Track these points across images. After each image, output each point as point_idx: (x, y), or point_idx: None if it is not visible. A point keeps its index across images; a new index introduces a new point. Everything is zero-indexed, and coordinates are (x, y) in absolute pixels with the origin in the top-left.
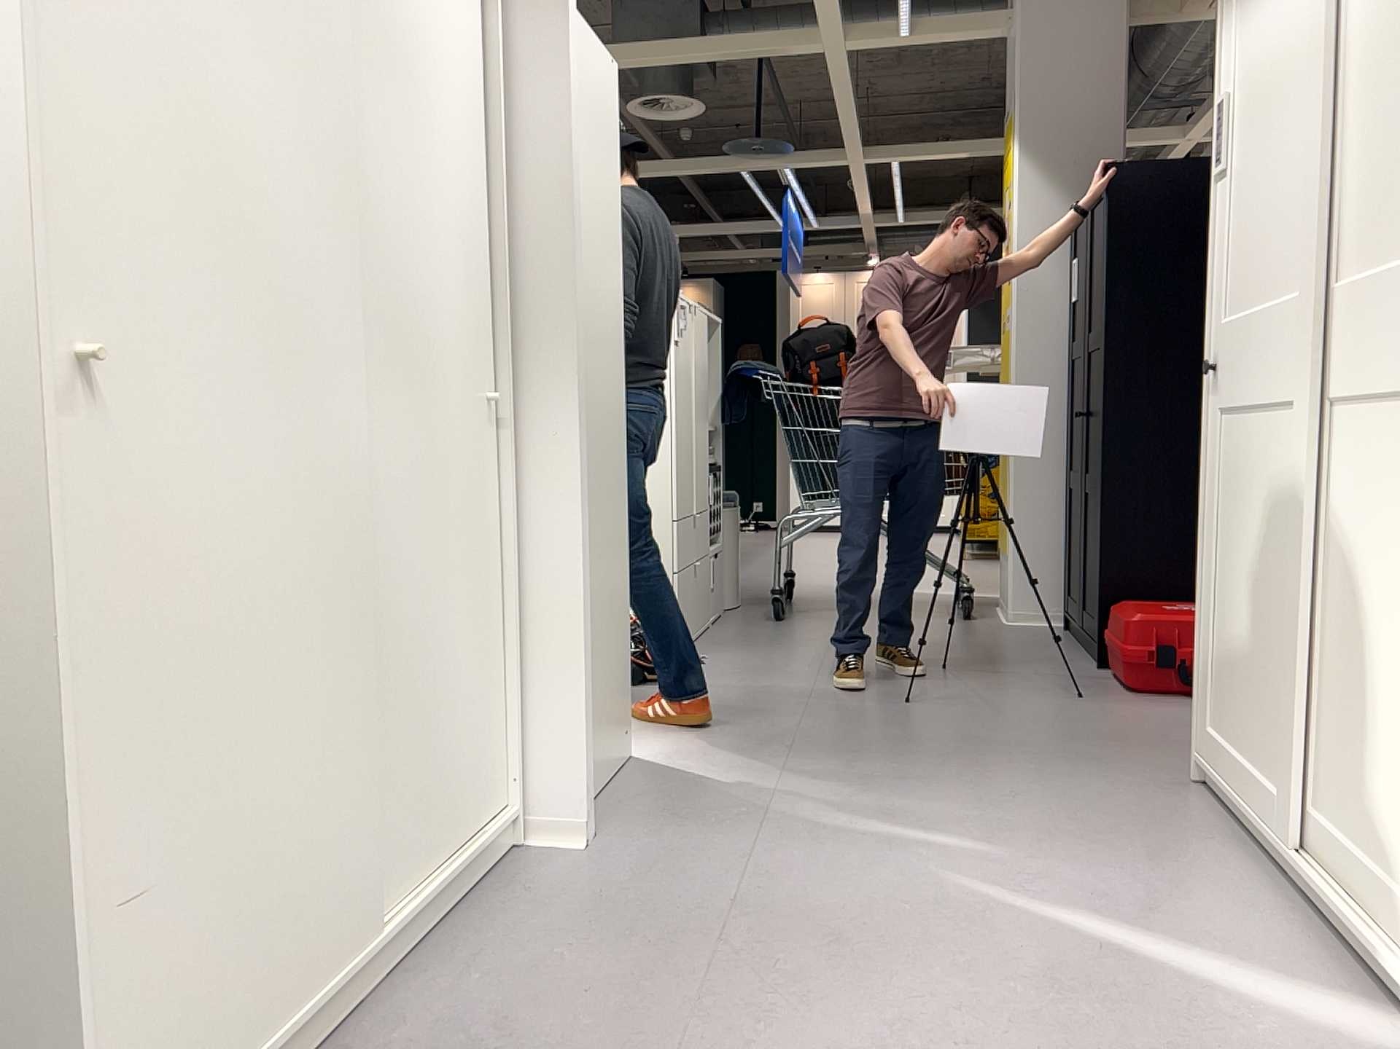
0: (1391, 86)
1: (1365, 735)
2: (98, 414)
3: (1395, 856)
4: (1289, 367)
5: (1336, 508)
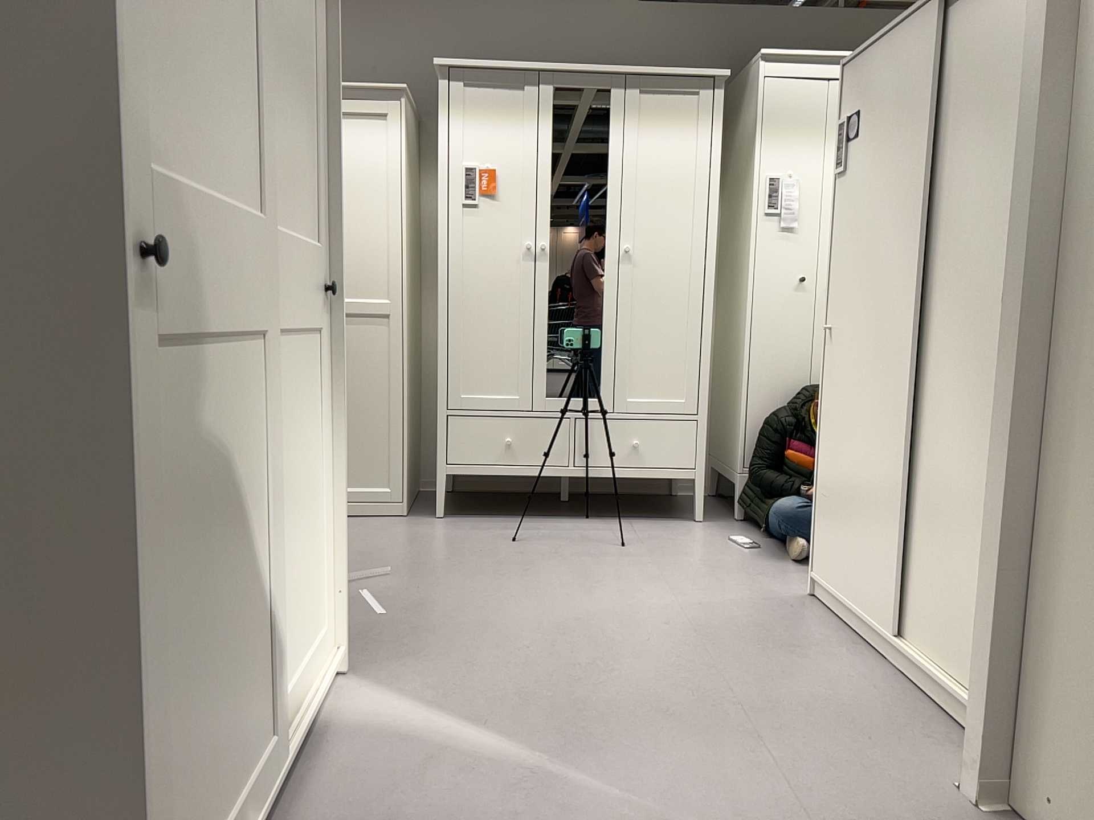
0: (282, 94)
1: (294, 585)
2: (831, 346)
3: (309, 632)
4: (259, 296)
5: (268, 431)
